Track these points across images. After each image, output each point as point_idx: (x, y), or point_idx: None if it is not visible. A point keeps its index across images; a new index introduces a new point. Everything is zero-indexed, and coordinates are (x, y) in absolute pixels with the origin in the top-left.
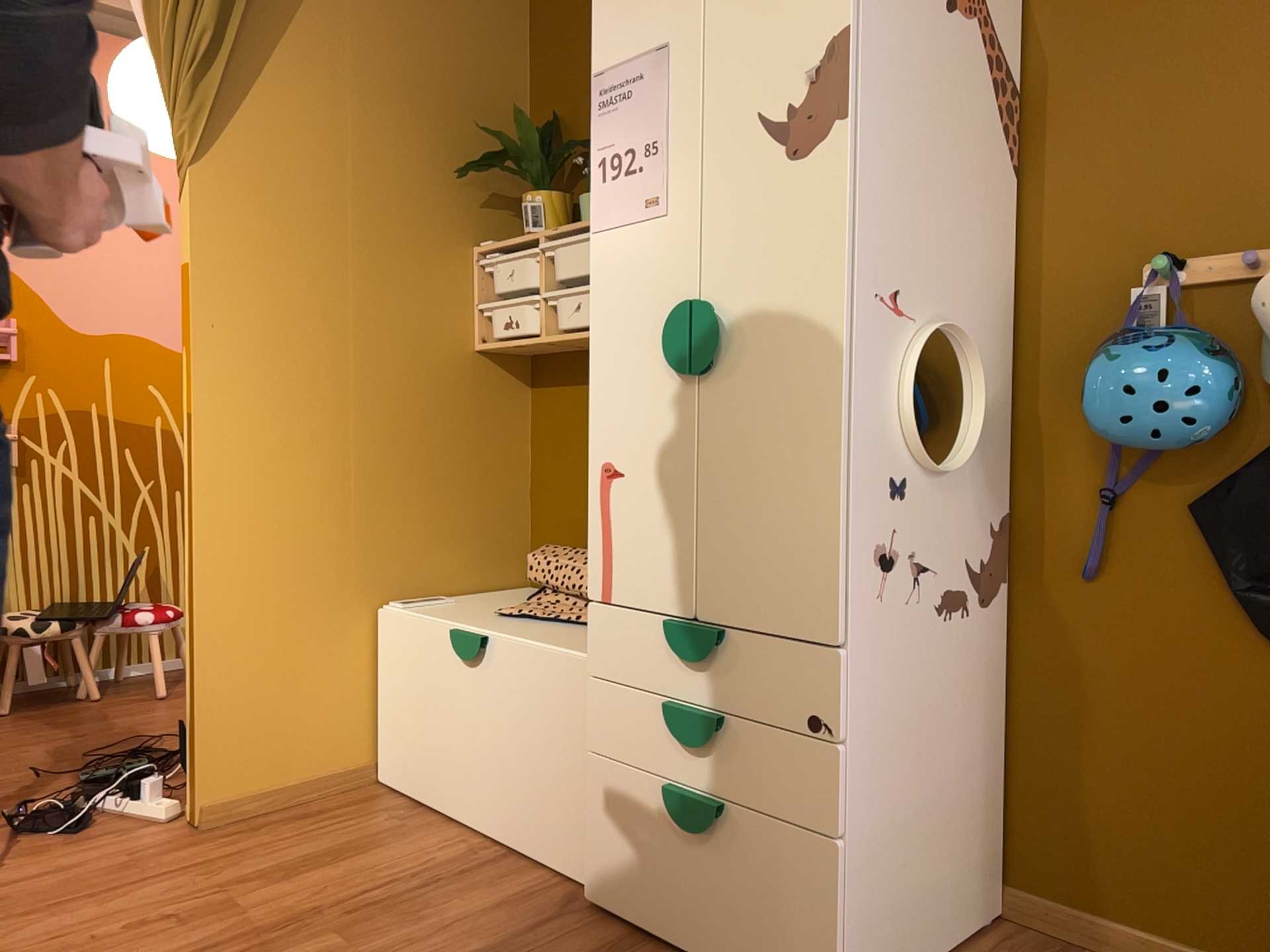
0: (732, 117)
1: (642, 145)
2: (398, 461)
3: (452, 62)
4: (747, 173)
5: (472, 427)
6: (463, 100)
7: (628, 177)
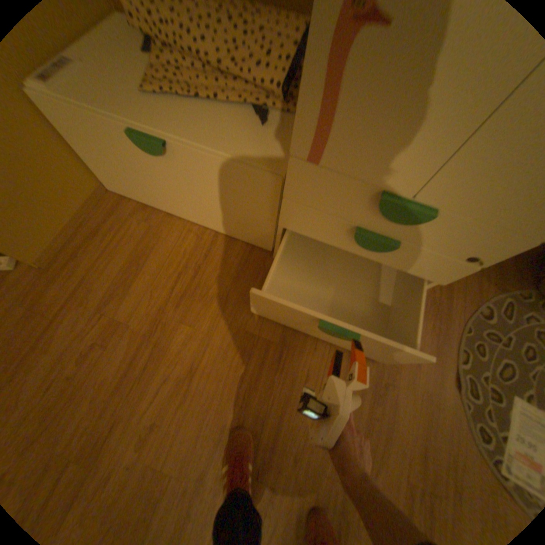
0: None
1: None
2: None
3: None
4: None
5: None
6: None
7: None
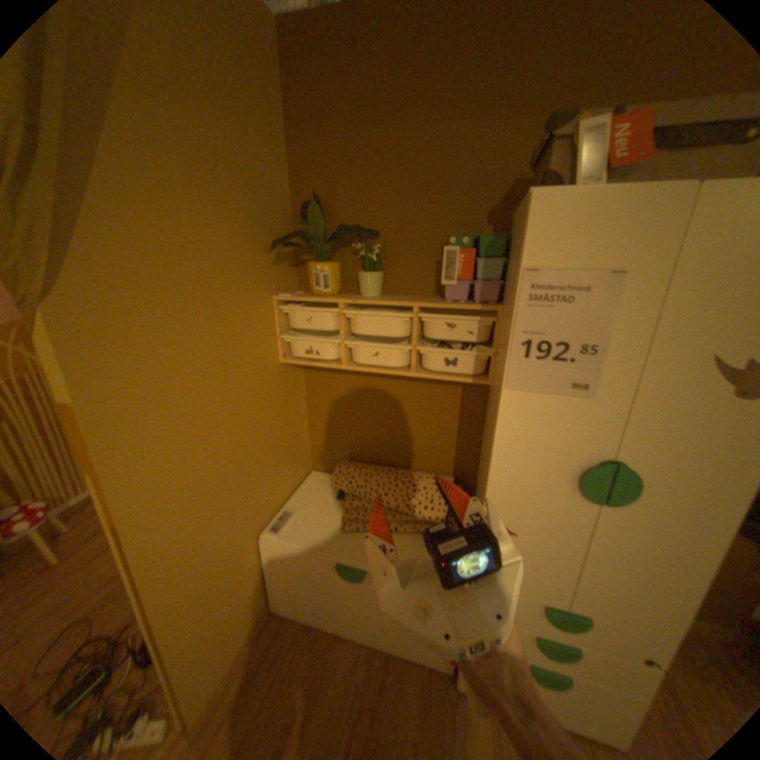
0: (686, 350)
1: (578, 342)
2: (254, 453)
3: (242, 144)
4: (689, 393)
5: (283, 408)
6: (253, 179)
7: (555, 361)
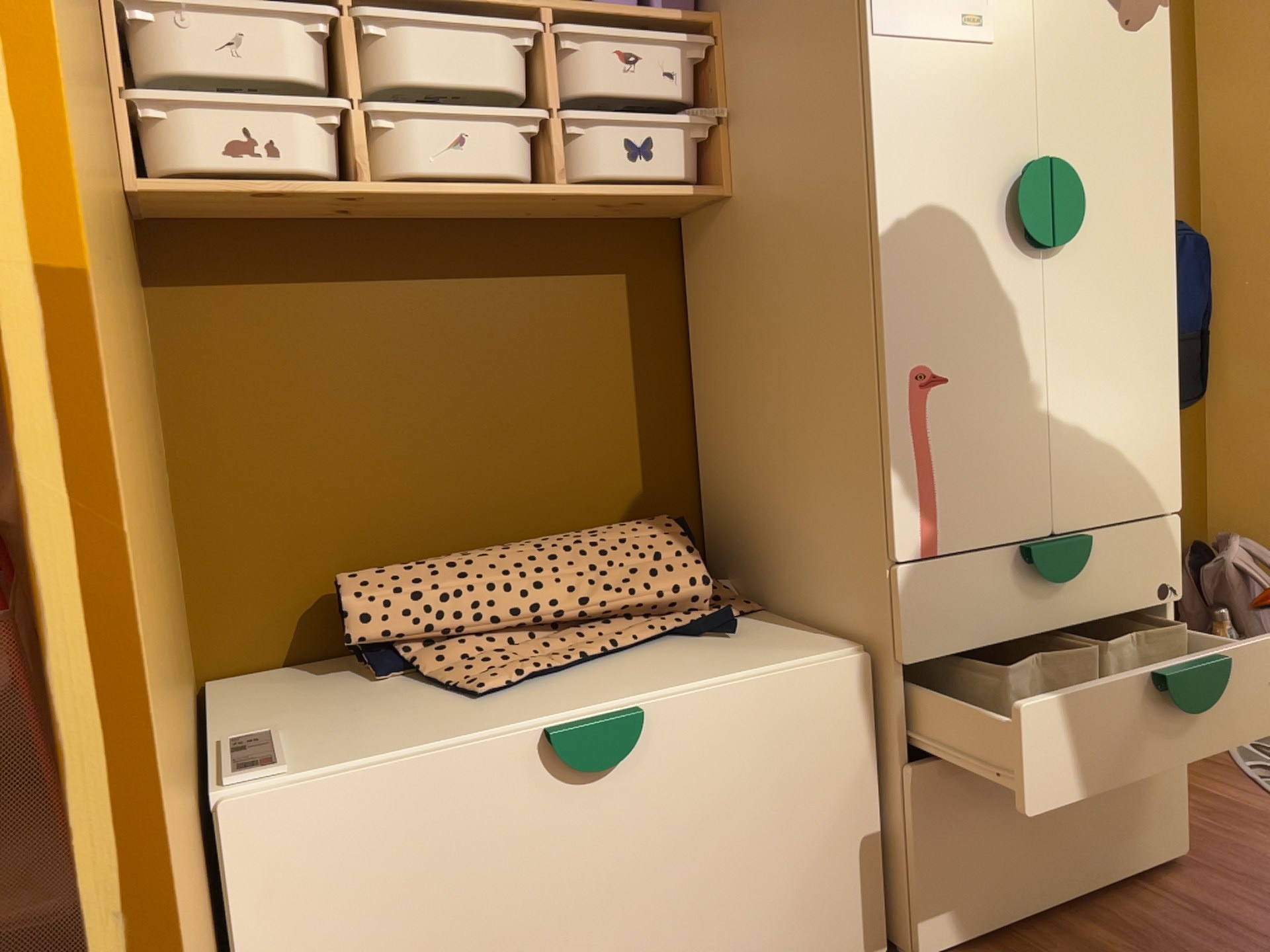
0: None
1: None
2: None
3: None
4: (1083, 26)
5: None
6: None
7: None
